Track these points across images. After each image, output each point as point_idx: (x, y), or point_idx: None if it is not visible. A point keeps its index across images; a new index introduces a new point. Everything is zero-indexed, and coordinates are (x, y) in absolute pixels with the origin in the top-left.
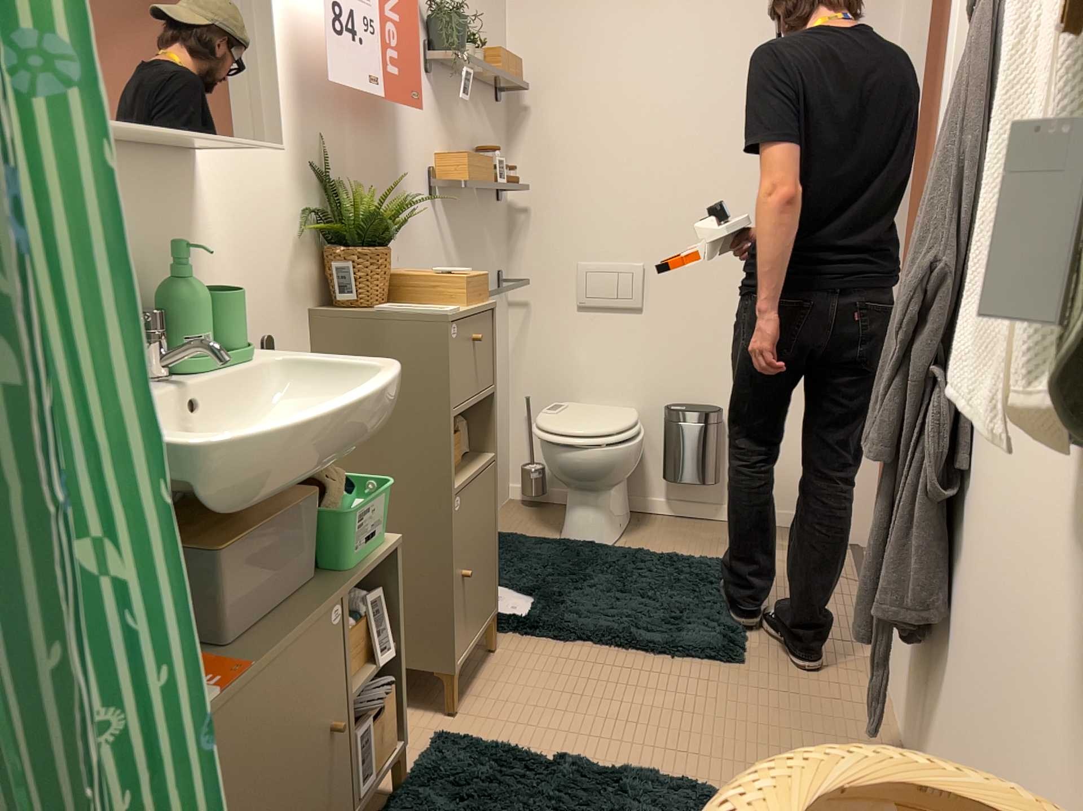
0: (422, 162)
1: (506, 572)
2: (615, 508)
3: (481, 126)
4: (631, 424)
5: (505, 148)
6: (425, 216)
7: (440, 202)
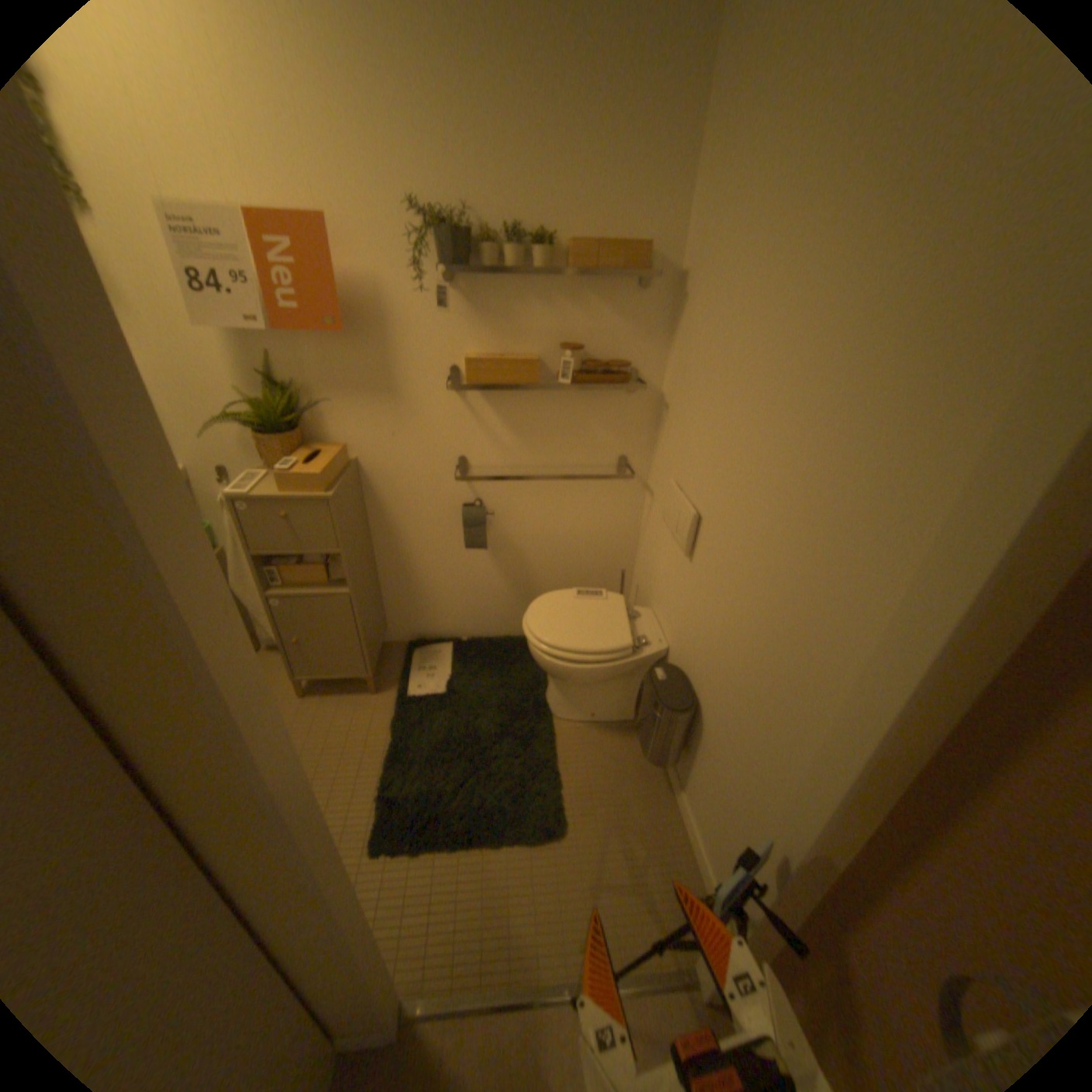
0: (433, 359)
1: (470, 668)
2: (584, 698)
3: (583, 313)
4: (576, 649)
5: (658, 331)
6: (436, 403)
7: (470, 391)
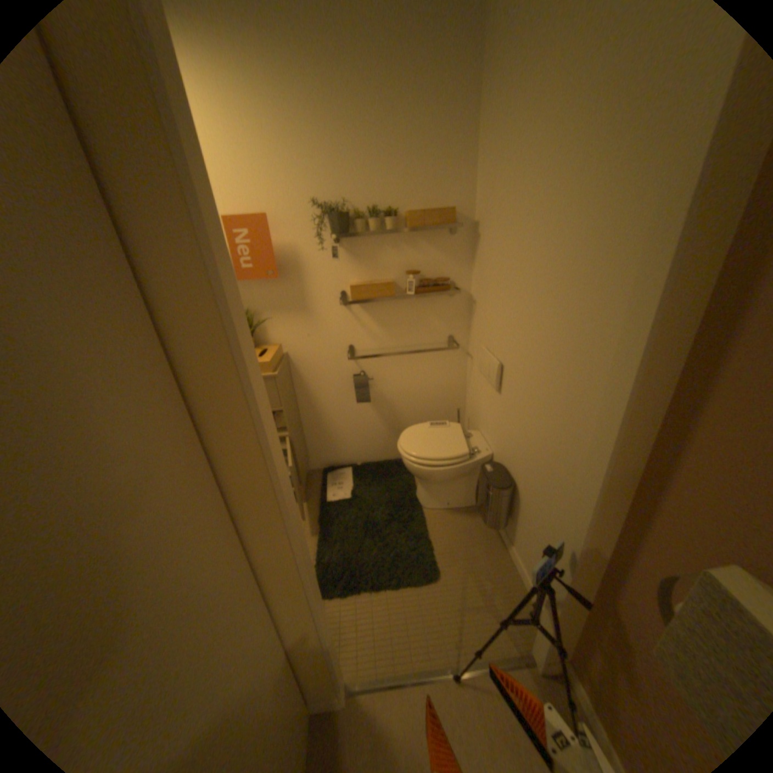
0: (330, 288)
1: (365, 481)
2: (441, 493)
3: (418, 252)
4: (433, 457)
5: (465, 258)
6: (334, 314)
7: (353, 305)
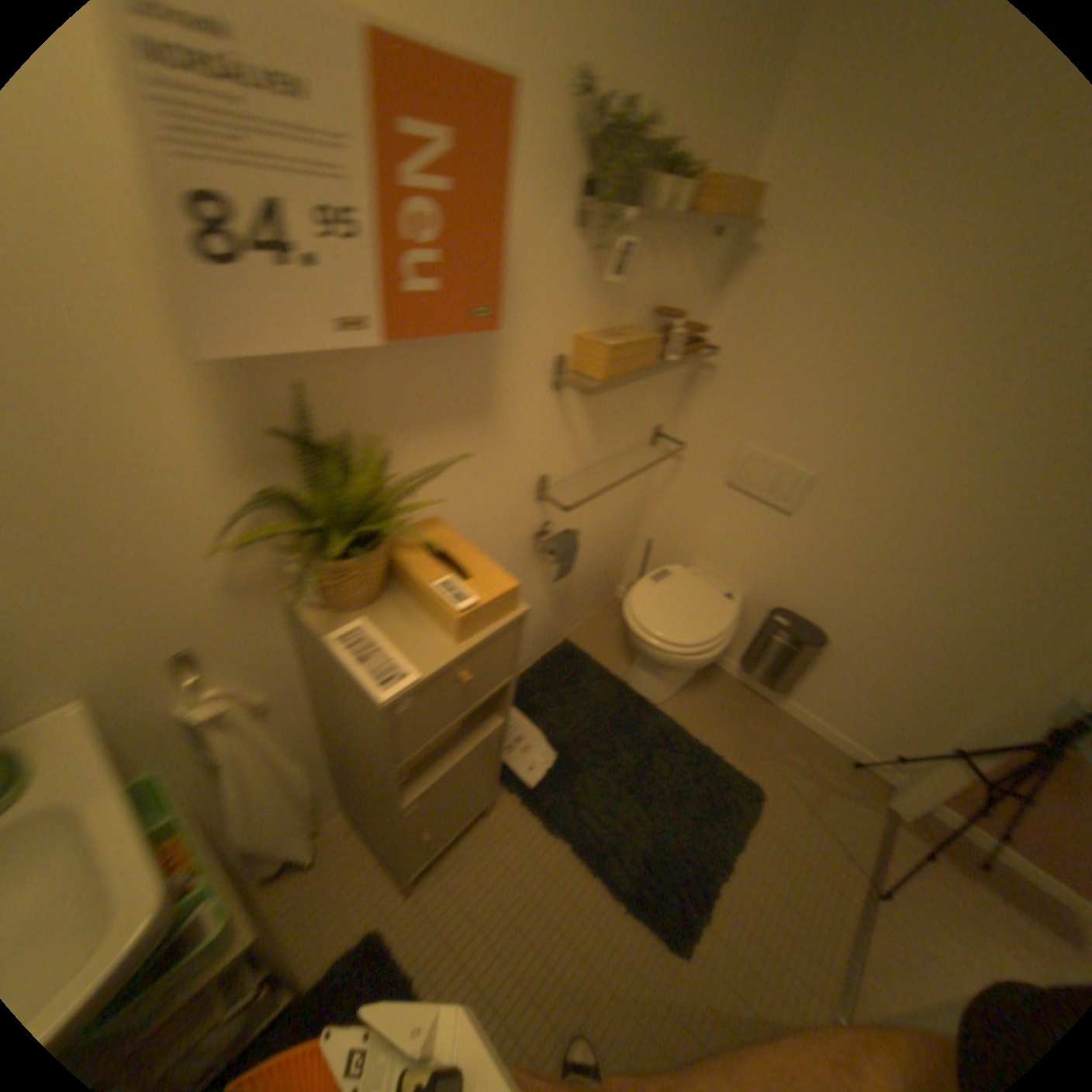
0: (543, 345)
1: (549, 711)
2: (679, 674)
3: (676, 266)
4: (715, 636)
5: (713, 284)
6: (534, 410)
7: (569, 384)
